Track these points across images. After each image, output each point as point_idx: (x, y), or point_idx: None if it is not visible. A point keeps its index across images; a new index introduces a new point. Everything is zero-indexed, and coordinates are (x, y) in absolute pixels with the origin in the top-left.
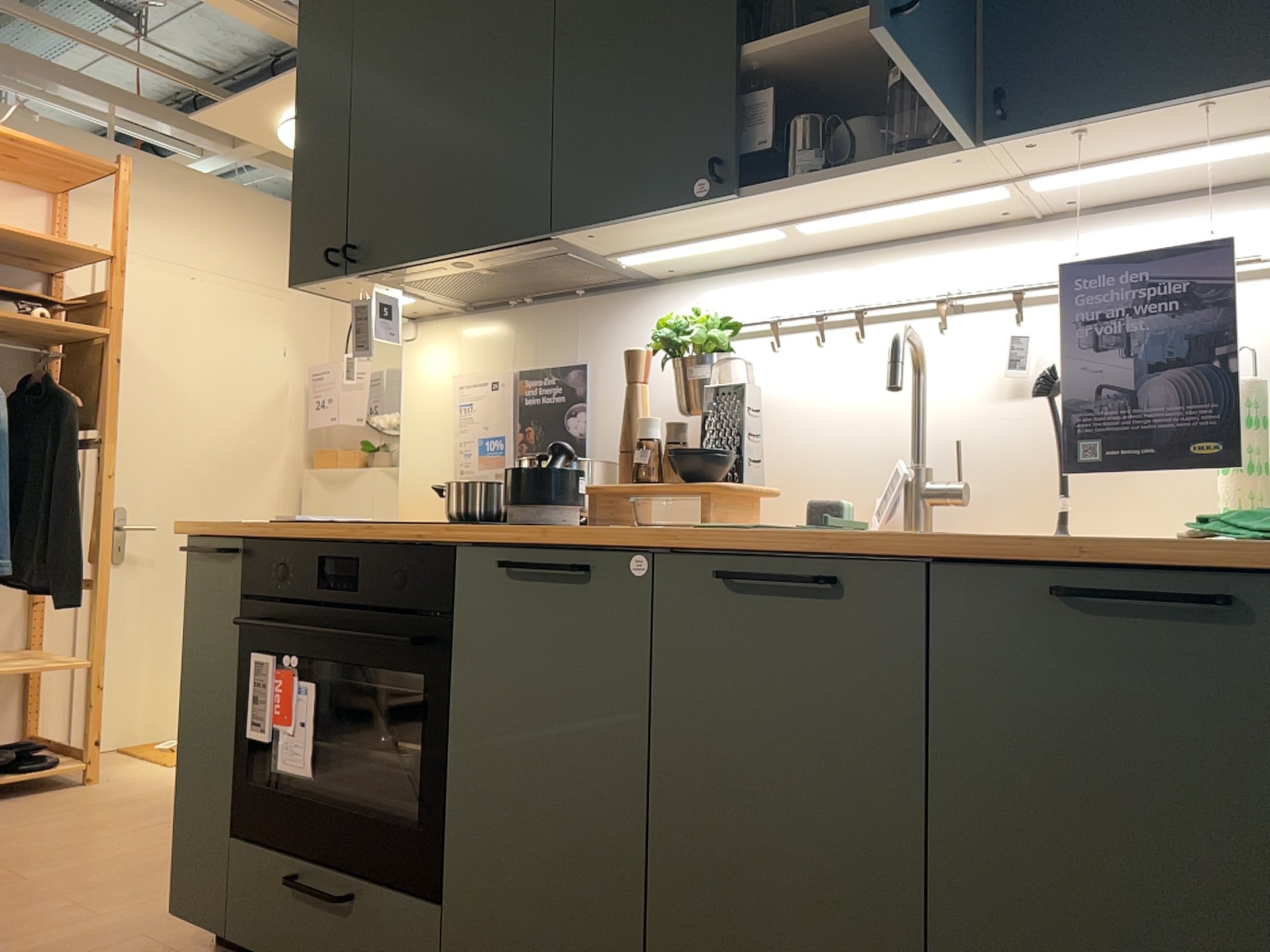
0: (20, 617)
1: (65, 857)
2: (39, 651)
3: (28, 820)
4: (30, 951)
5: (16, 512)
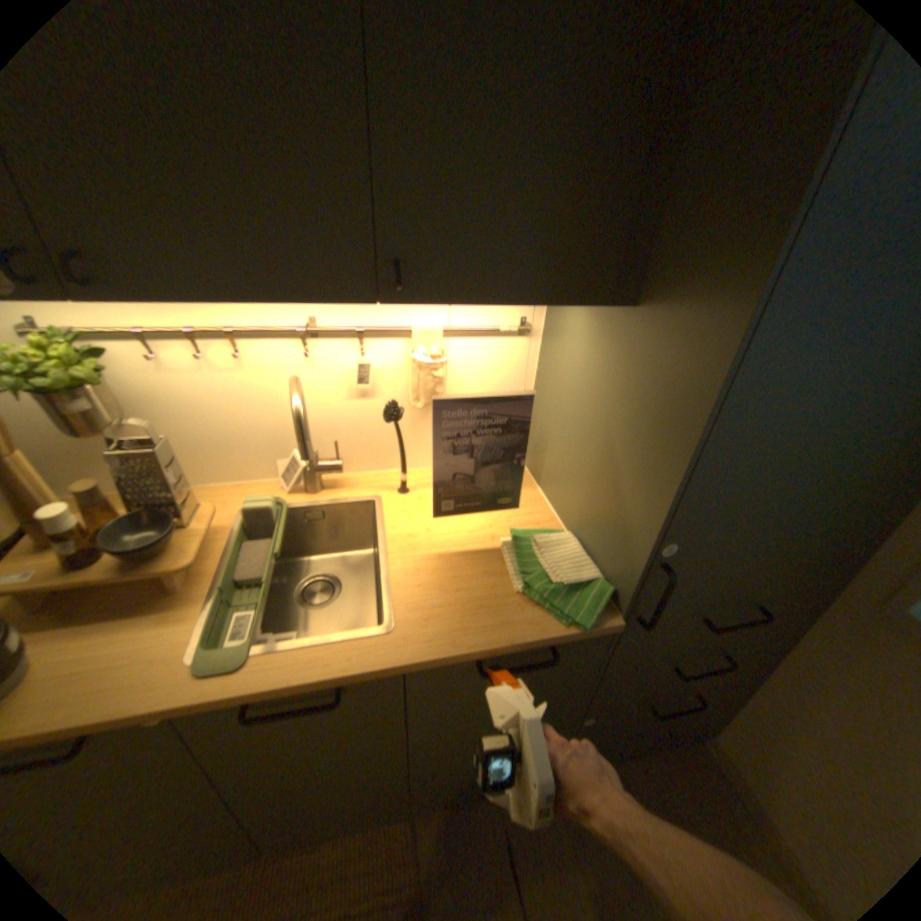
0: None
1: None
2: None
3: None
4: None
5: None
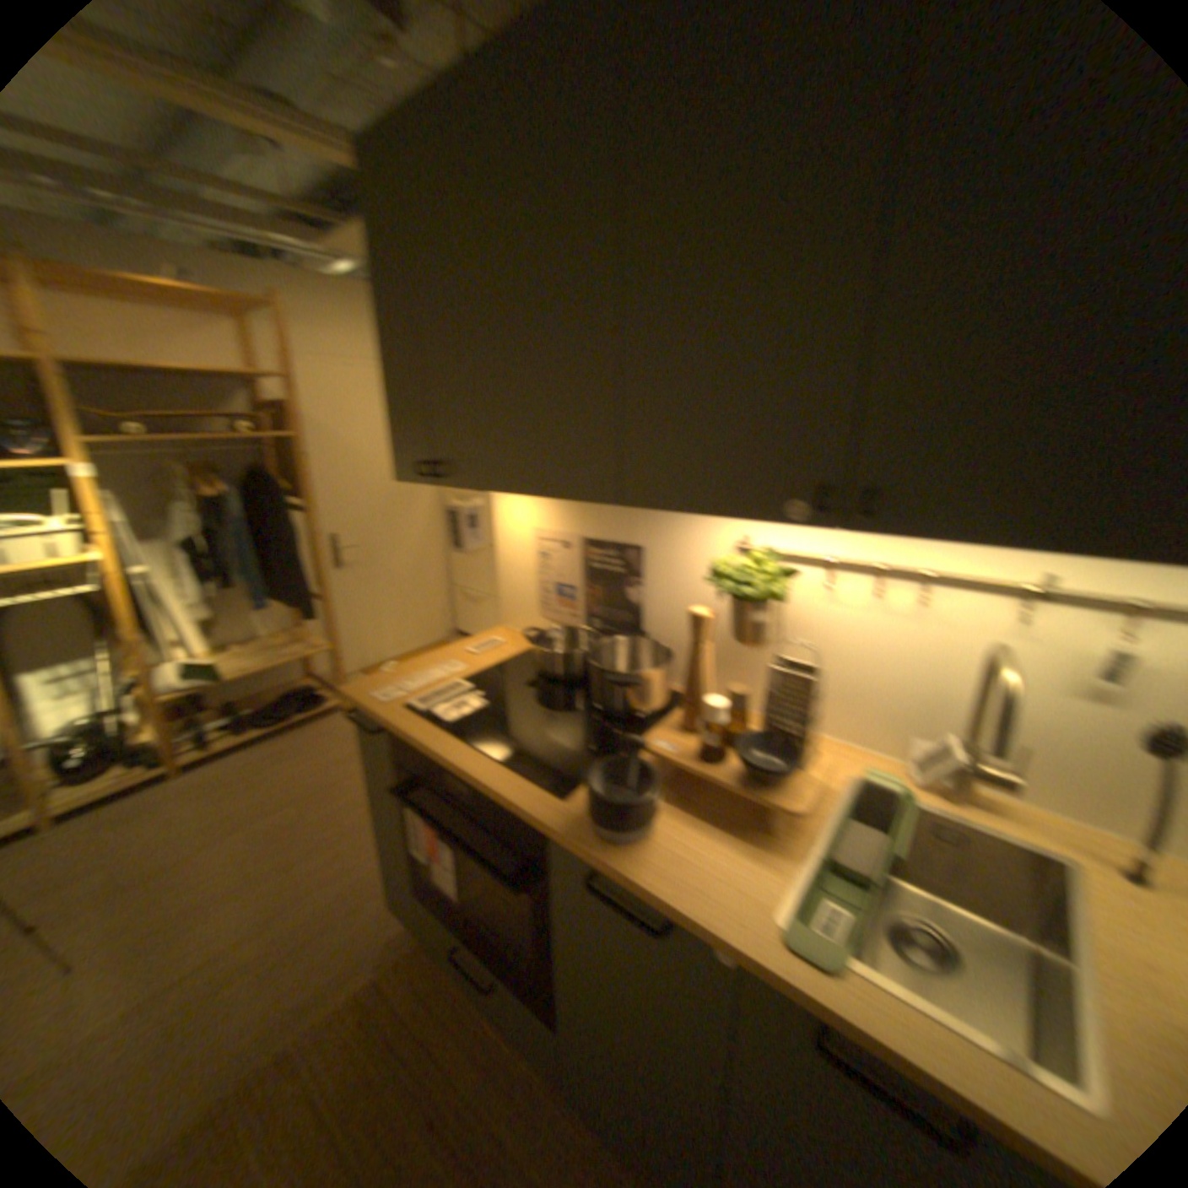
0: (283, 611)
1: (329, 798)
2: (299, 629)
3: (309, 753)
4: (309, 912)
5: (260, 556)
